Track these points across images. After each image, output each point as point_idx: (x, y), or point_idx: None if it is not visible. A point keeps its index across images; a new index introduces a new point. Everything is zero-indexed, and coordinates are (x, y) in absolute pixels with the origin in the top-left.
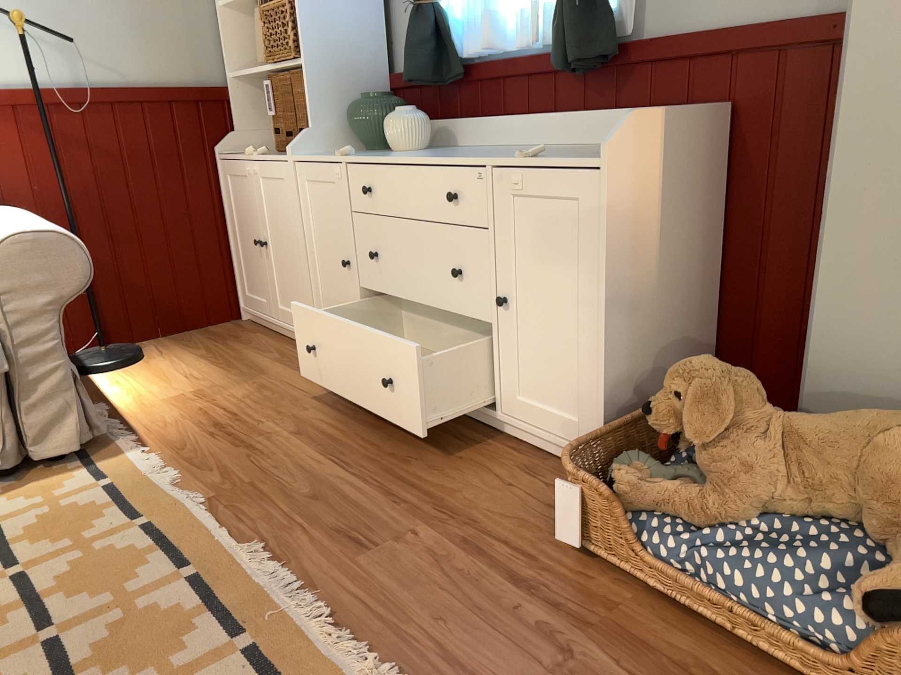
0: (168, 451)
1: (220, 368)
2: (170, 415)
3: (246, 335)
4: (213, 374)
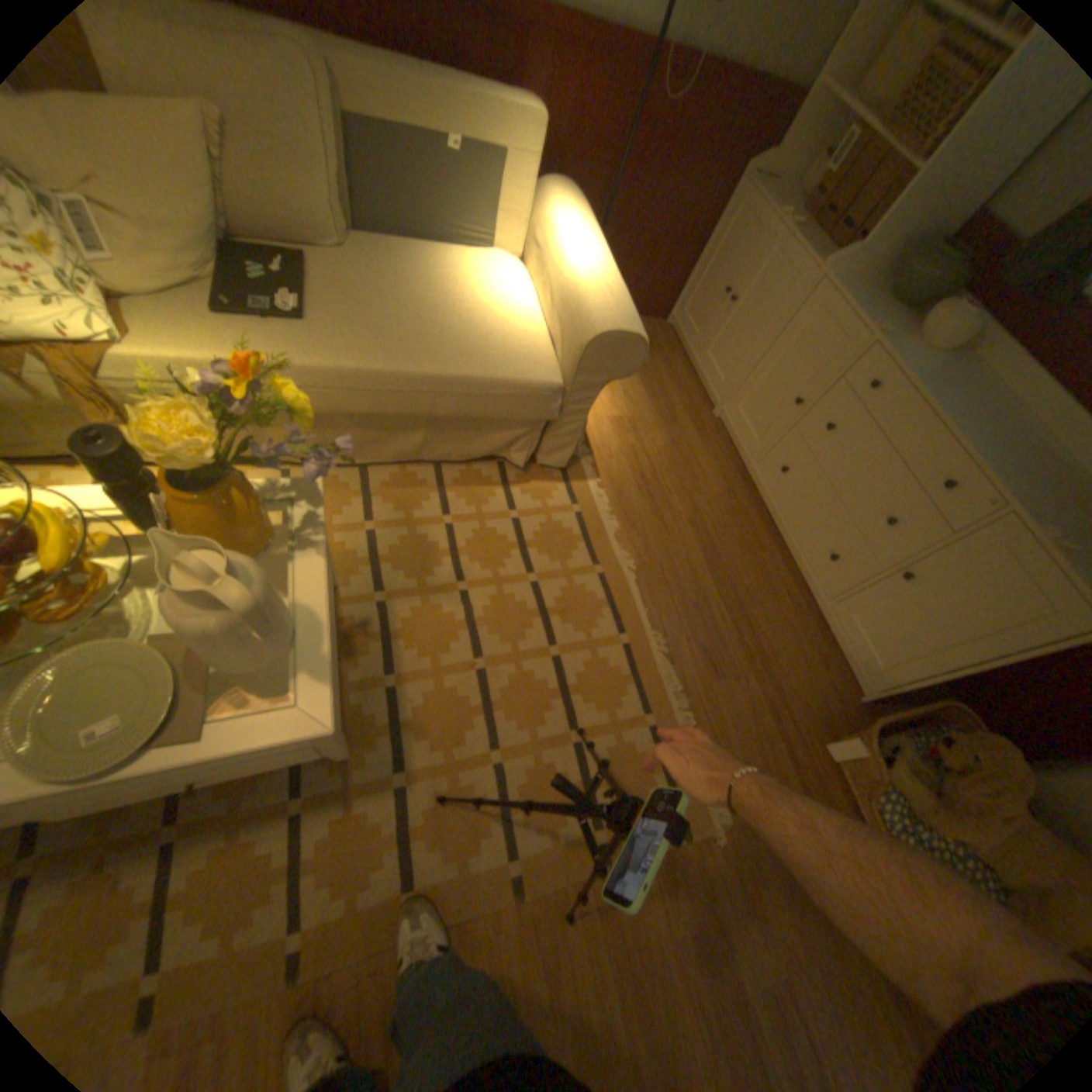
0: (611, 493)
1: (646, 395)
2: (612, 445)
3: (666, 354)
4: (641, 403)
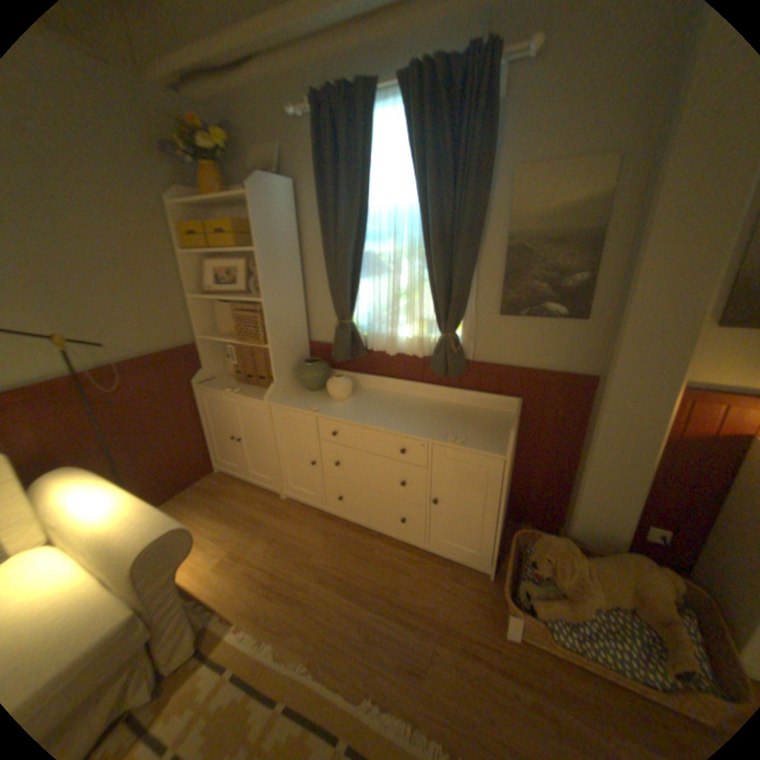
0: (248, 625)
1: (229, 526)
2: (225, 586)
3: (226, 489)
4: (228, 535)
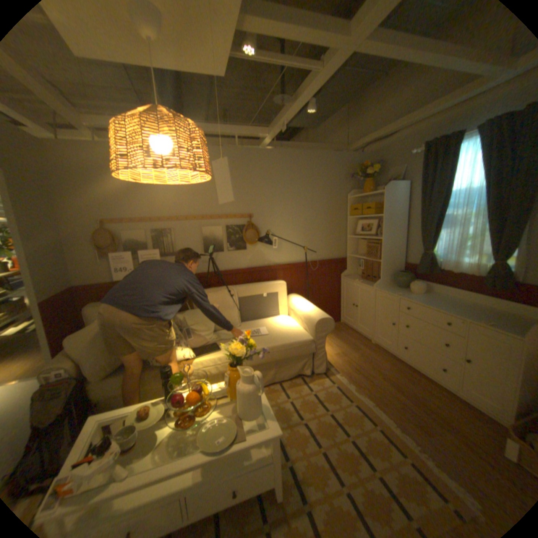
0: (346, 377)
1: (344, 343)
2: (339, 361)
3: (345, 330)
4: (343, 346)
